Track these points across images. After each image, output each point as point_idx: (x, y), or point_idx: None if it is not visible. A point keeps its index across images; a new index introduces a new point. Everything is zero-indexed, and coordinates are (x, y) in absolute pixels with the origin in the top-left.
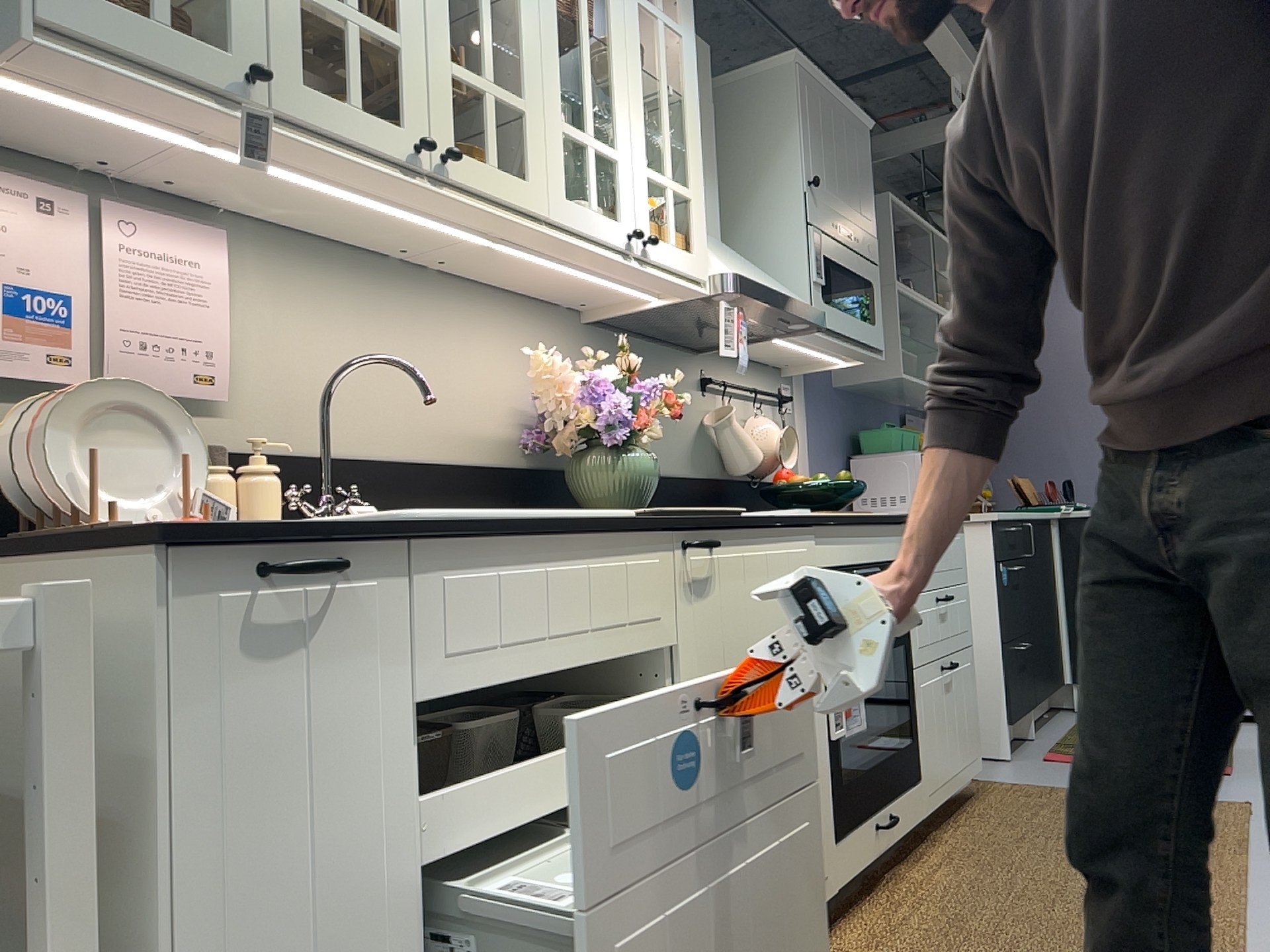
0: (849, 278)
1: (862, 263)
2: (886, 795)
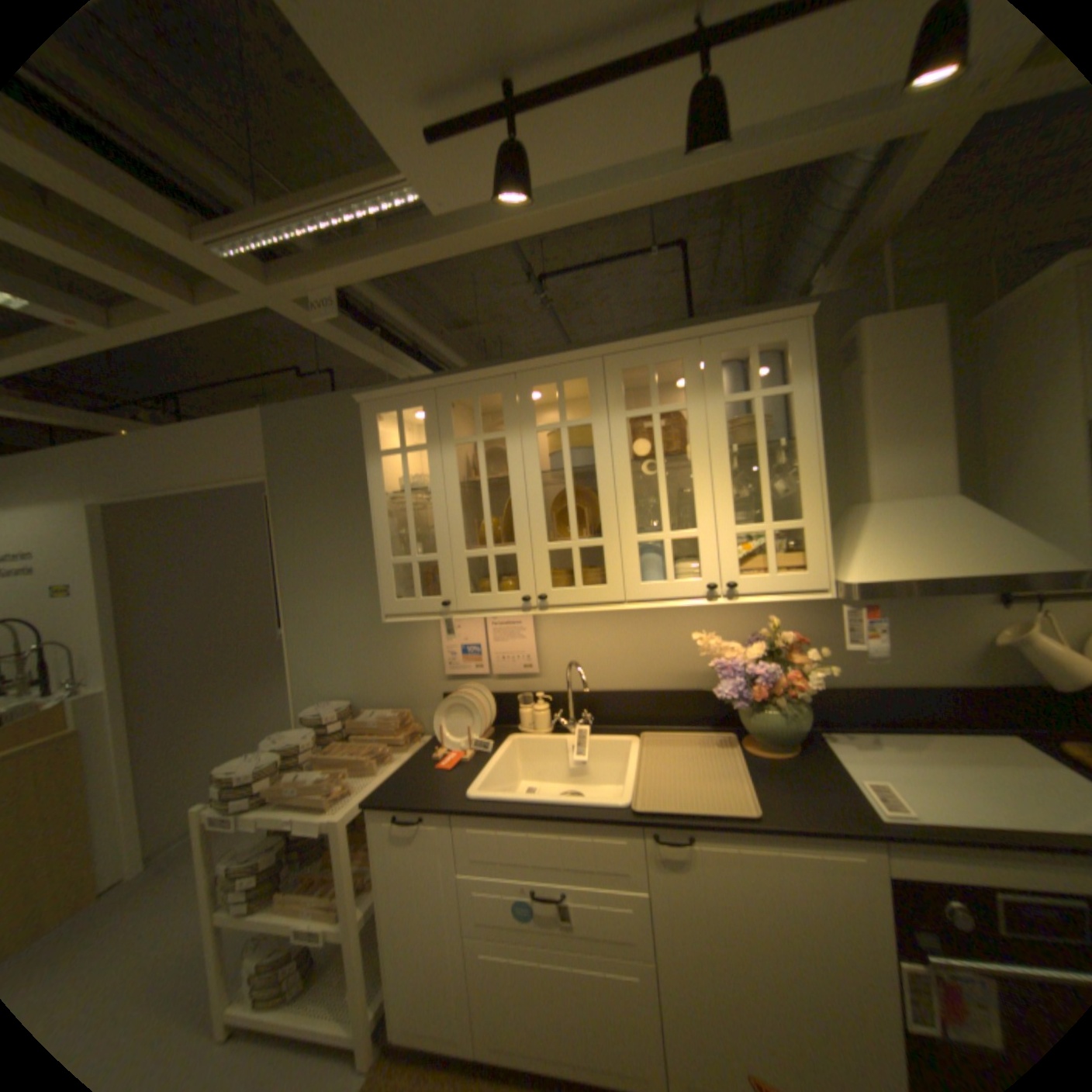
0: None
1: None
2: None
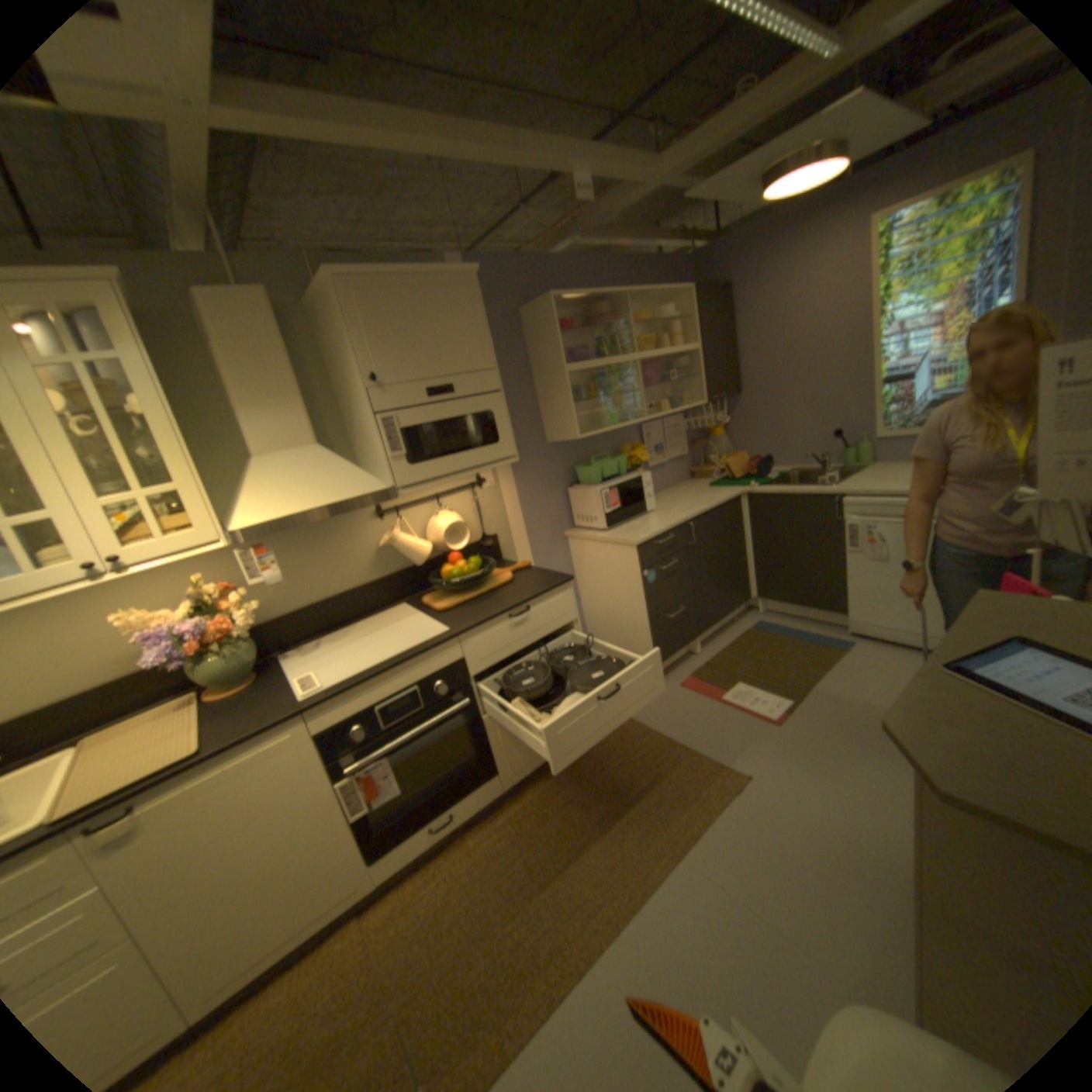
0: (455, 422)
1: (468, 404)
2: (440, 810)
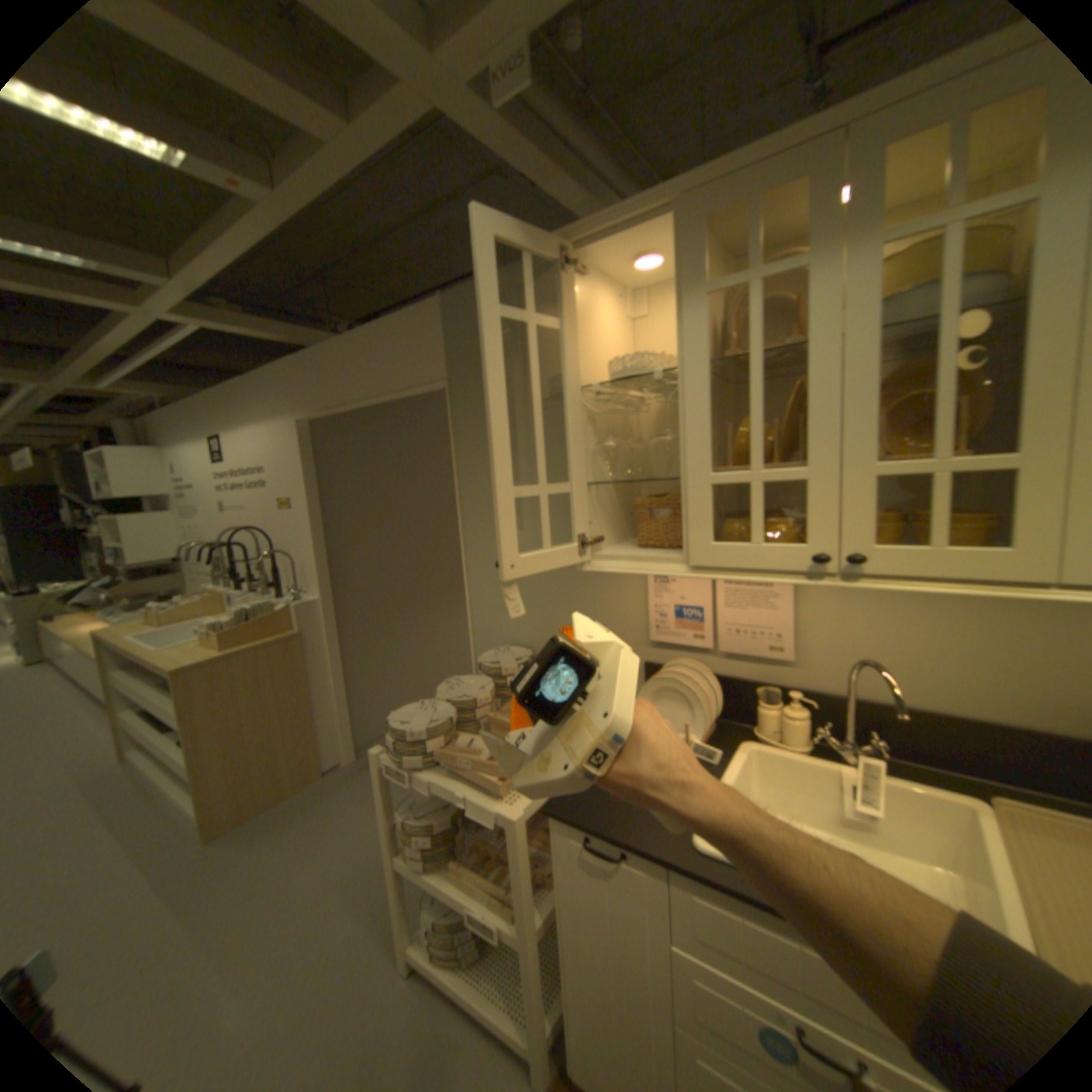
0: None
1: None
2: None
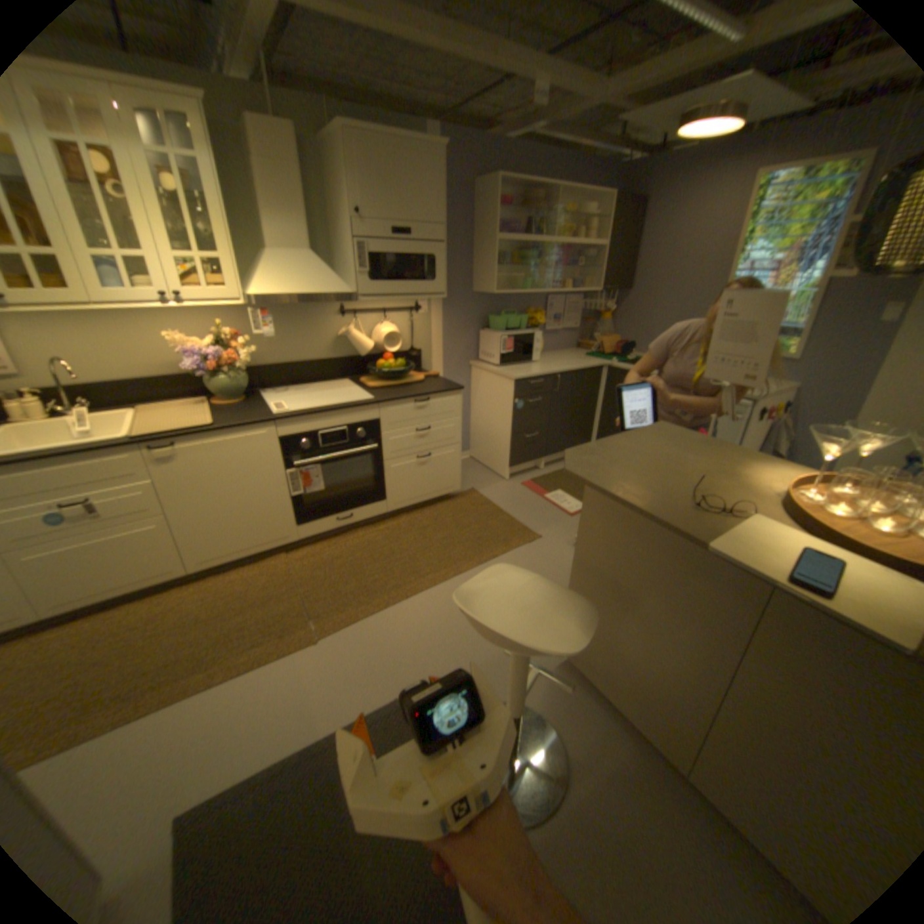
0: (408, 257)
1: (419, 246)
2: (347, 508)
